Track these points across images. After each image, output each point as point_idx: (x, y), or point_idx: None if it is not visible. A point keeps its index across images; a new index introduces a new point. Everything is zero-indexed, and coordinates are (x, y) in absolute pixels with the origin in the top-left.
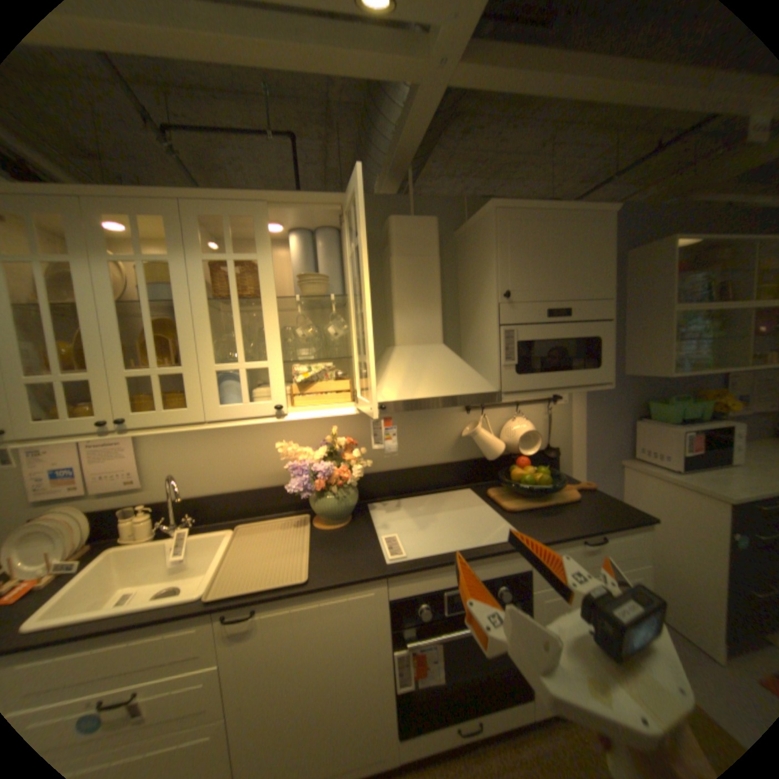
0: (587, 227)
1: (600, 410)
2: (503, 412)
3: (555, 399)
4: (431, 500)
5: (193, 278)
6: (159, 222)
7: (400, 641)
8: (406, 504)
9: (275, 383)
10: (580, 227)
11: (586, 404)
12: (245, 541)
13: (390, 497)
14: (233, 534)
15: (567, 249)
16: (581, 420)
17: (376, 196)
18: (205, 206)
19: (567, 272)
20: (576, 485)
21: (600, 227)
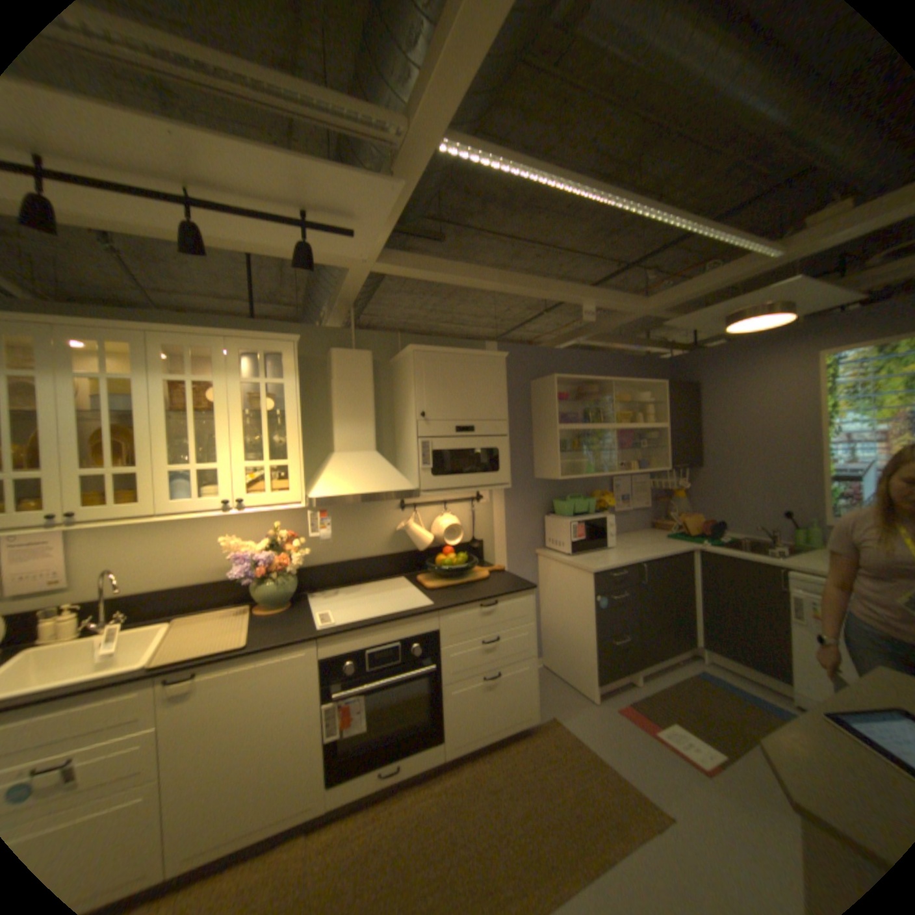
0: (483, 368)
1: (516, 507)
2: (434, 510)
3: (477, 498)
4: (368, 588)
5: (152, 394)
6: (120, 342)
7: (327, 696)
8: (344, 593)
9: (223, 481)
10: (478, 367)
11: (504, 502)
12: (182, 630)
13: (330, 588)
14: (169, 627)
15: (469, 383)
16: (500, 516)
17: (323, 328)
18: (169, 337)
19: (469, 400)
20: (491, 568)
21: (493, 368)
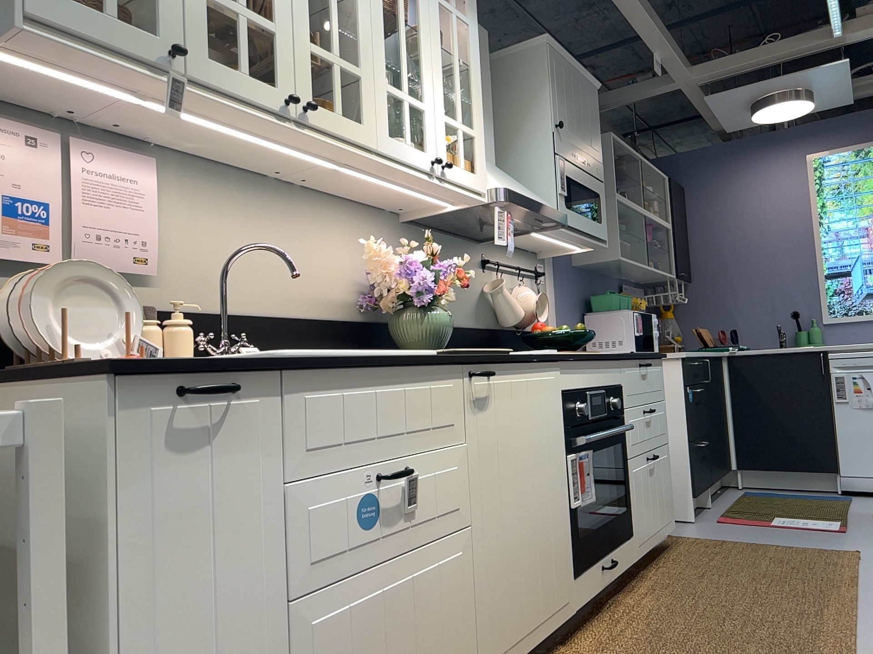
0: (588, 93)
1: (564, 298)
2: (508, 279)
3: (543, 273)
4: None
5: None
6: None
7: (570, 442)
8: None
9: (430, 132)
10: (586, 91)
11: (556, 288)
12: None
13: None
14: None
15: (581, 106)
16: (555, 305)
17: None
18: None
19: (583, 126)
20: None
21: (594, 98)
